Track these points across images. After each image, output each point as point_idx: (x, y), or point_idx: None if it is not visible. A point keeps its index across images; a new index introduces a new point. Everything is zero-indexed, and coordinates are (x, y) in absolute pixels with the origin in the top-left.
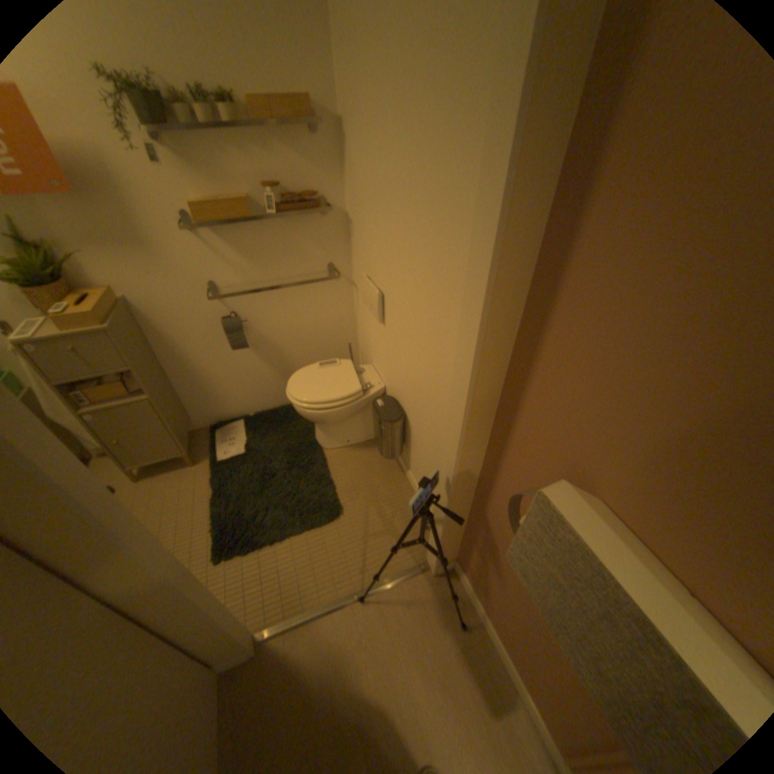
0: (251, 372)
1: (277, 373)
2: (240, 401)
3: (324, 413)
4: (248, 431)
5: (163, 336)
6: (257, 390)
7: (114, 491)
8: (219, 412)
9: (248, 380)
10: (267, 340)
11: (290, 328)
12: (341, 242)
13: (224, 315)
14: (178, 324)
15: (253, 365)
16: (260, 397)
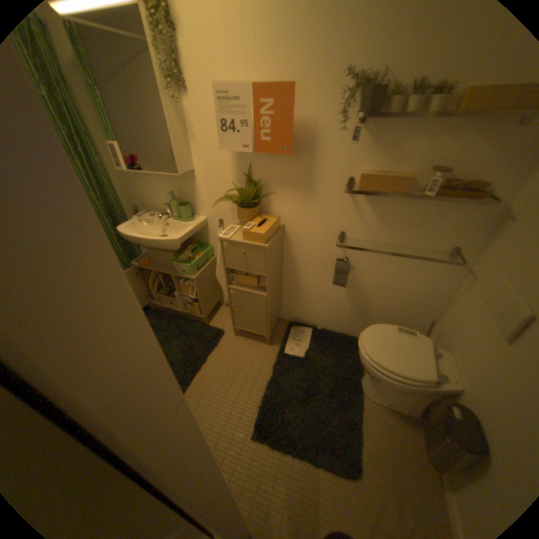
0: (335, 301)
1: (353, 310)
2: (316, 315)
3: (387, 380)
4: (312, 341)
5: (292, 255)
6: (332, 314)
7: (223, 334)
8: (299, 315)
9: (330, 305)
10: (360, 285)
11: (385, 283)
12: (483, 230)
13: (339, 256)
14: (305, 251)
15: (339, 297)
16: (331, 319)
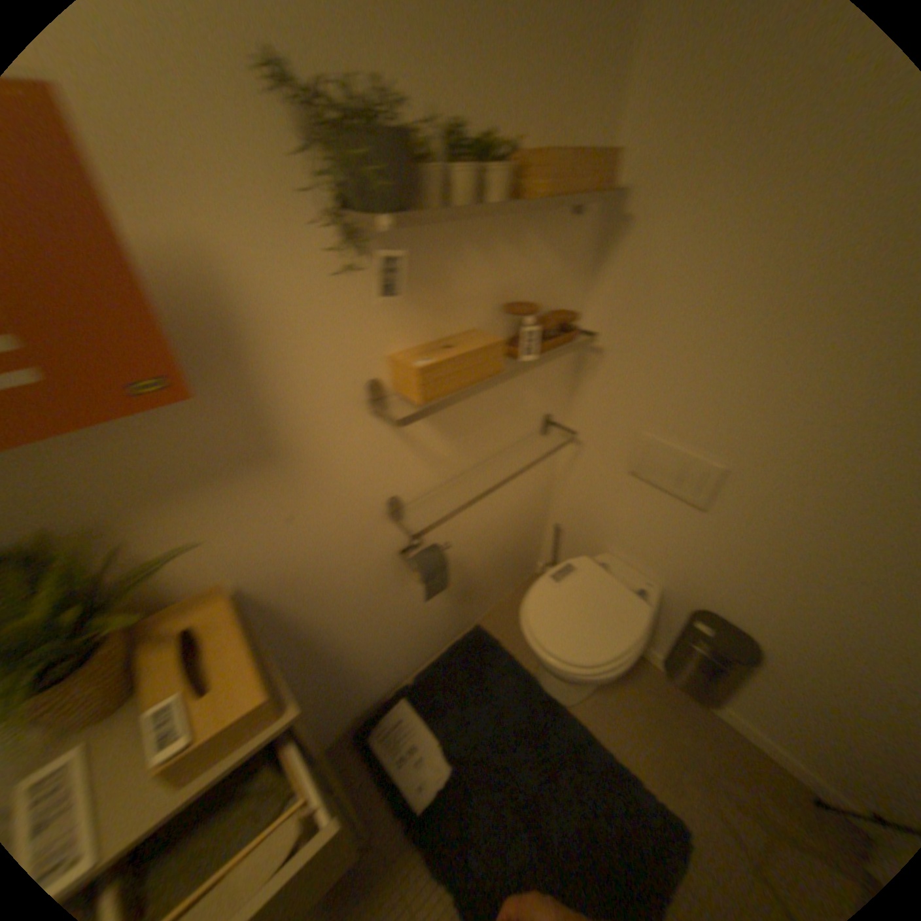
0: (419, 617)
1: (451, 601)
2: (396, 669)
3: (620, 673)
4: (429, 722)
5: (297, 624)
6: (421, 640)
7: None
8: (362, 703)
9: (413, 630)
10: (451, 557)
11: (482, 526)
12: (565, 378)
13: (402, 544)
14: (326, 591)
15: (425, 604)
16: (422, 648)
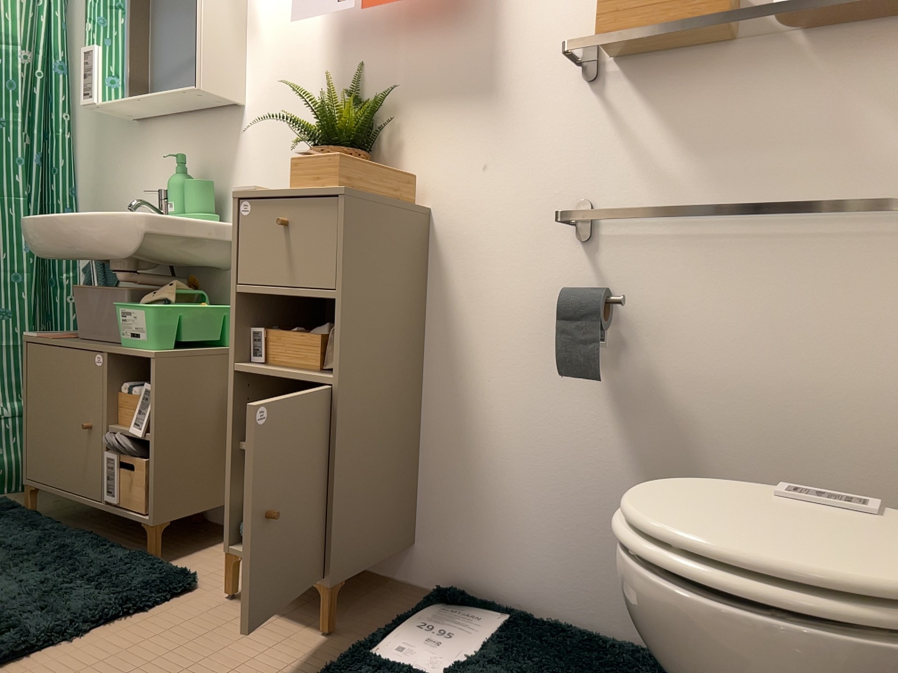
0: (588, 481)
1: None
2: (531, 560)
3: (707, 616)
4: (494, 642)
5: (451, 309)
6: (584, 550)
7: (192, 588)
8: (472, 565)
9: (574, 502)
10: (665, 396)
11: (747, 379)
12: None
13: (584, 291)
14: (486, 289)
15: (602, 460)
16: (582, 576)
